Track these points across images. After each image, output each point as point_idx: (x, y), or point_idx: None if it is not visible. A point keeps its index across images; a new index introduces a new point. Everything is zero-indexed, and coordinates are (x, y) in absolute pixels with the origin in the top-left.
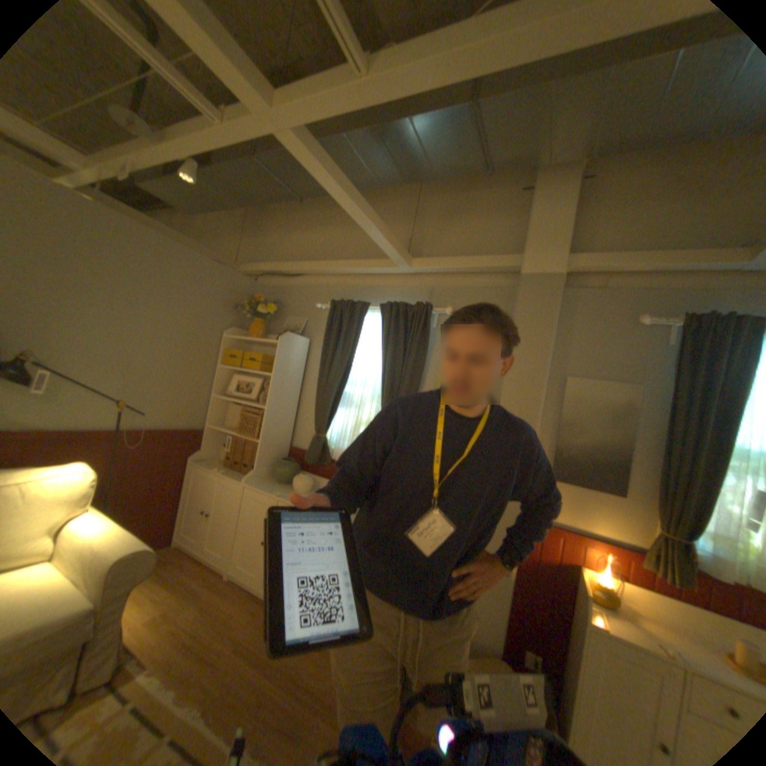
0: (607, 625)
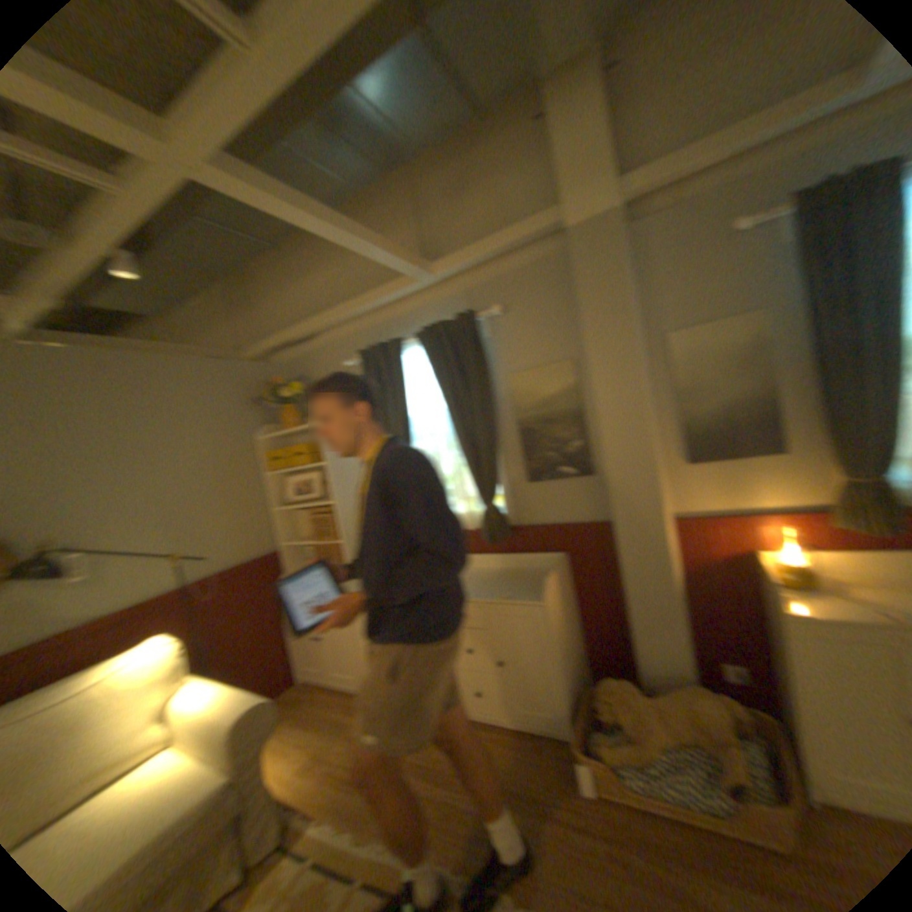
0: (809, 609)
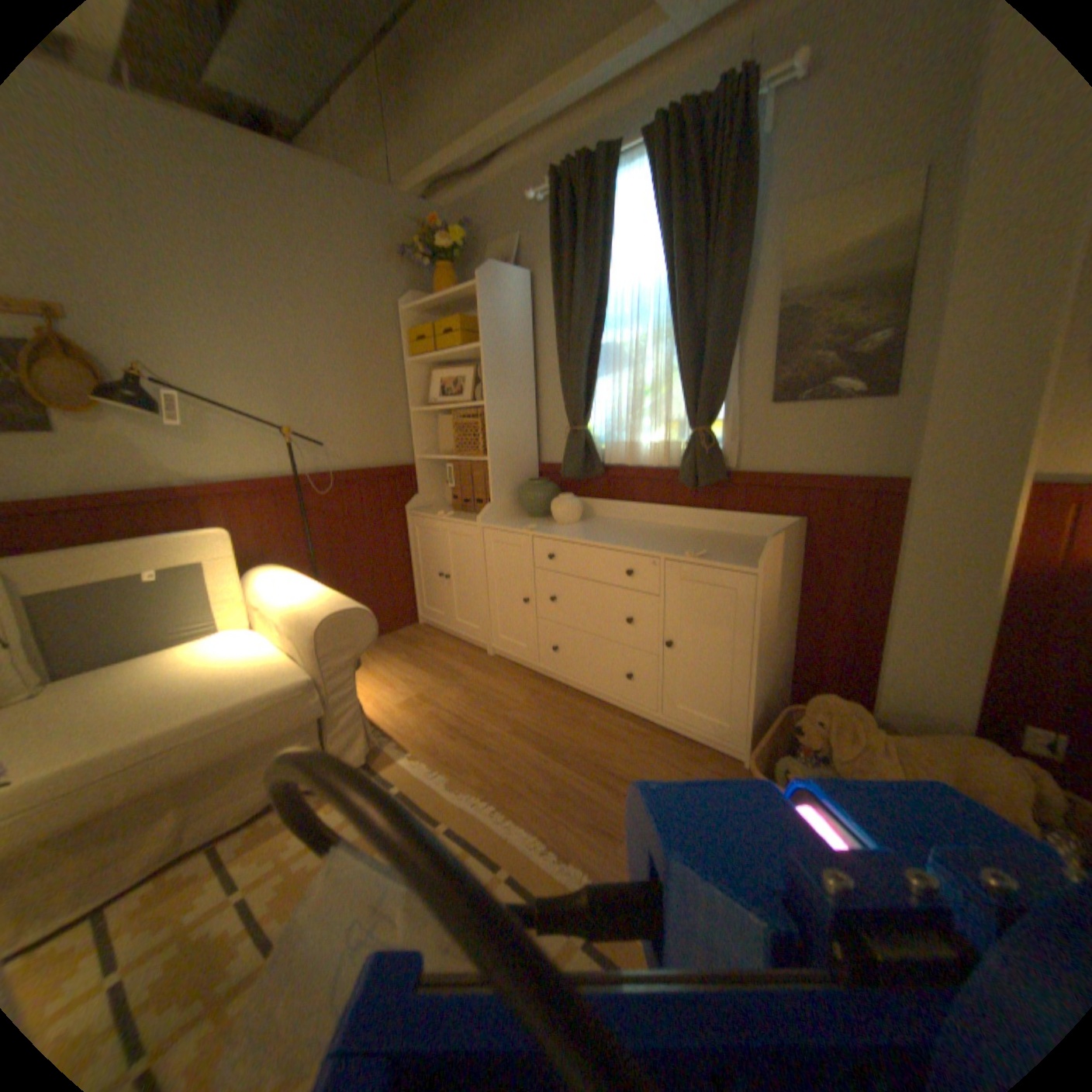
0: None
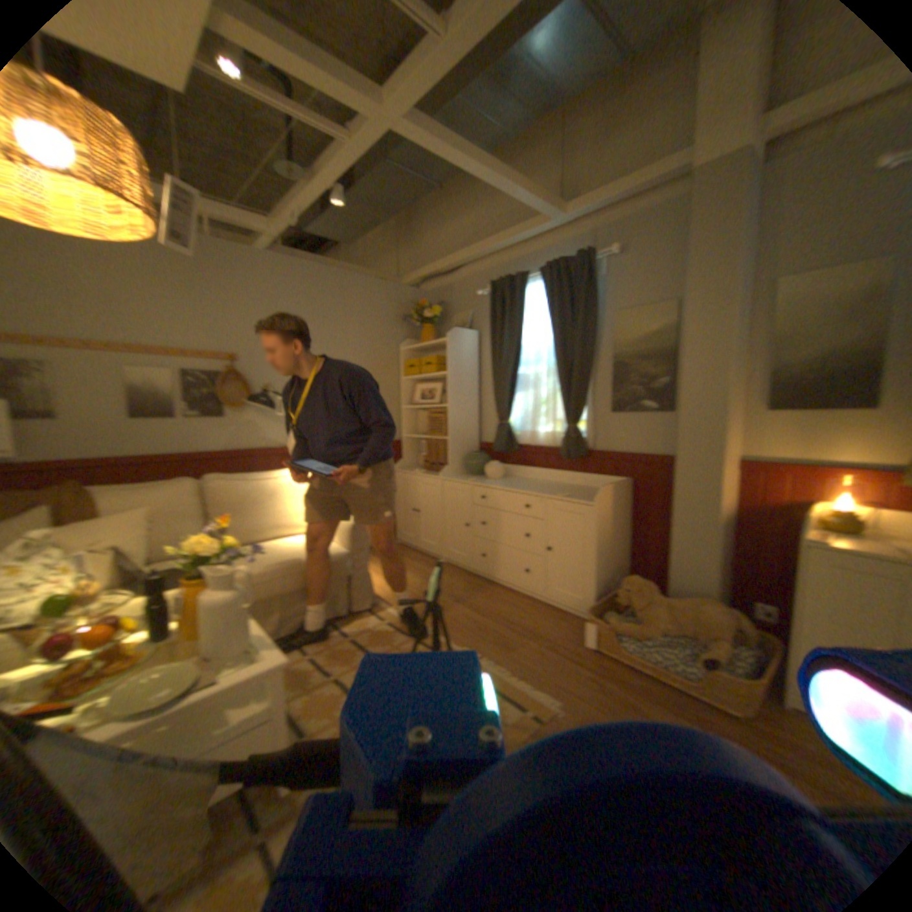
0: (832, 540)
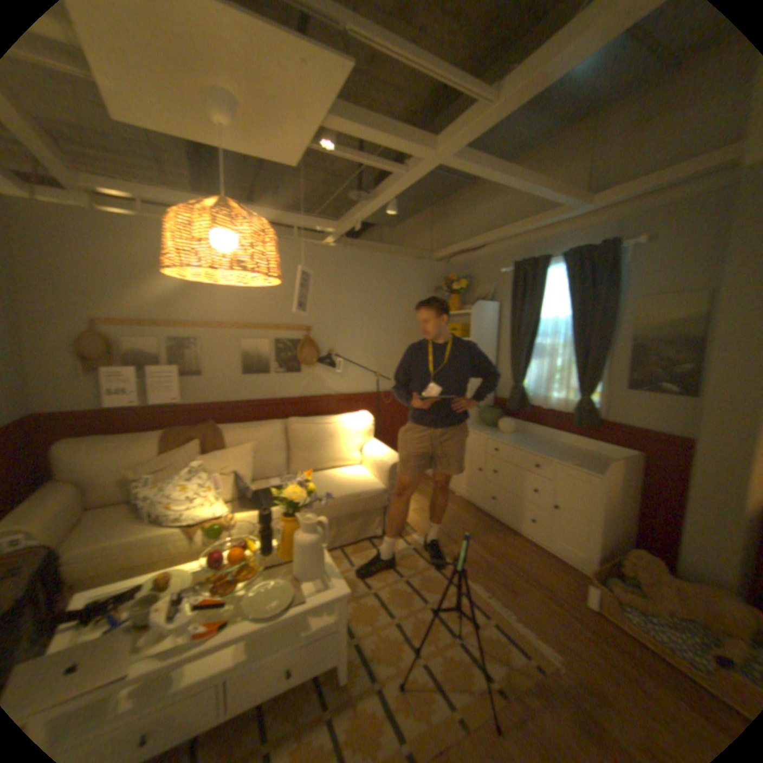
0: None
